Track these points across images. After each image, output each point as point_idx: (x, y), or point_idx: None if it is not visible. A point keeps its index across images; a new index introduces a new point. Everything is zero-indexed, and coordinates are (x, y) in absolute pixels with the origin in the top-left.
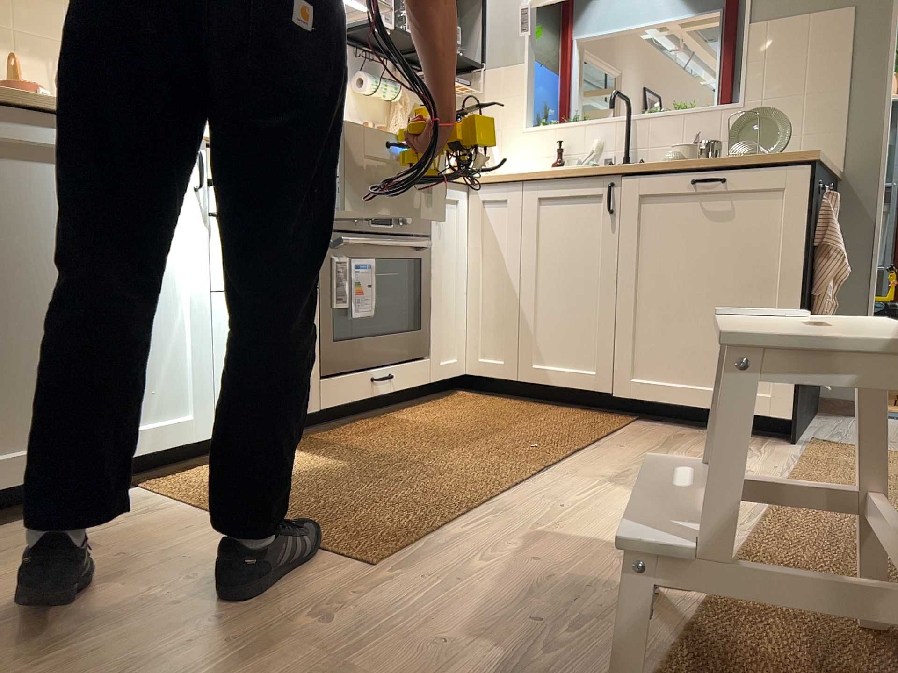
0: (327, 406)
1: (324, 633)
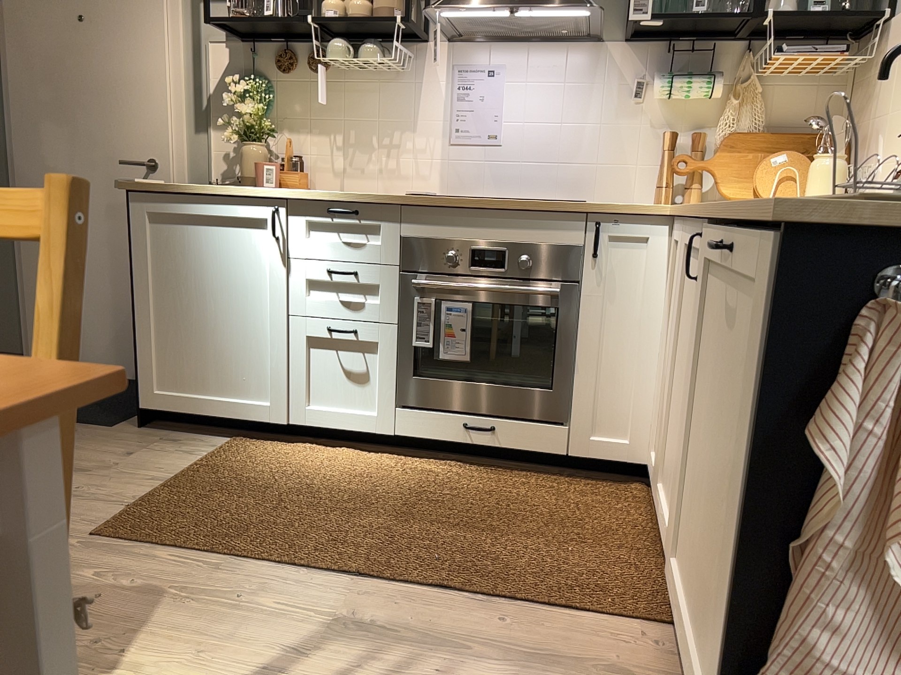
0: (402, 434)
1: None
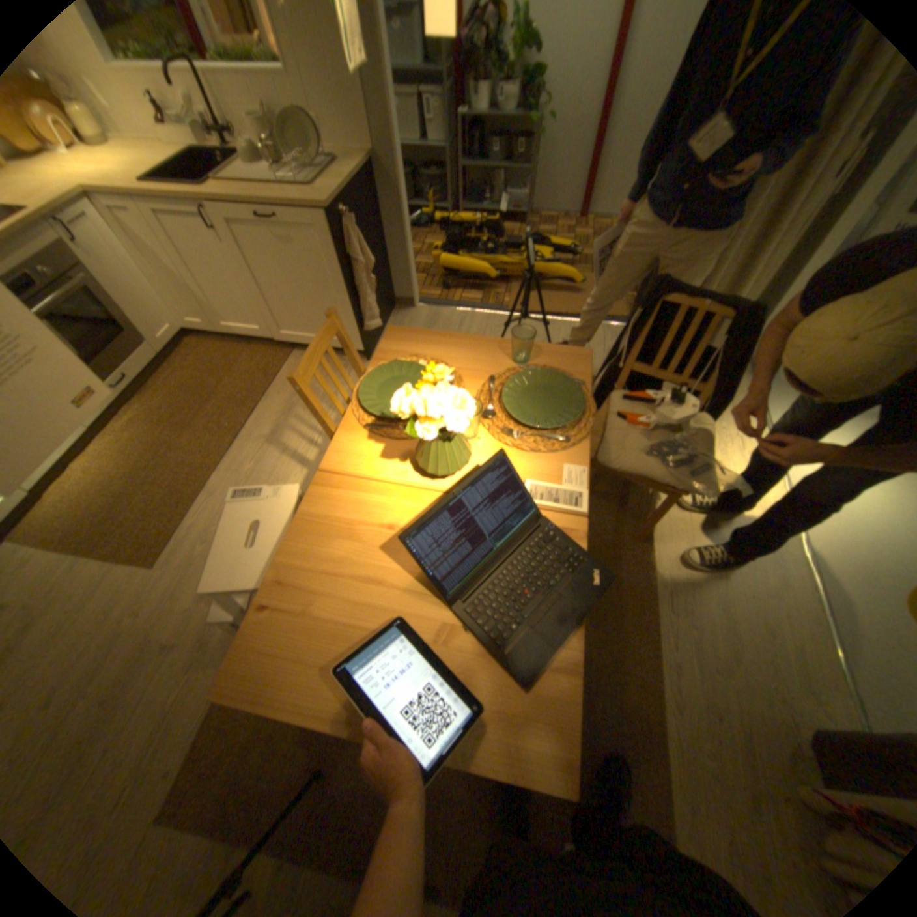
0: (90, 423)
1: (135, 620)
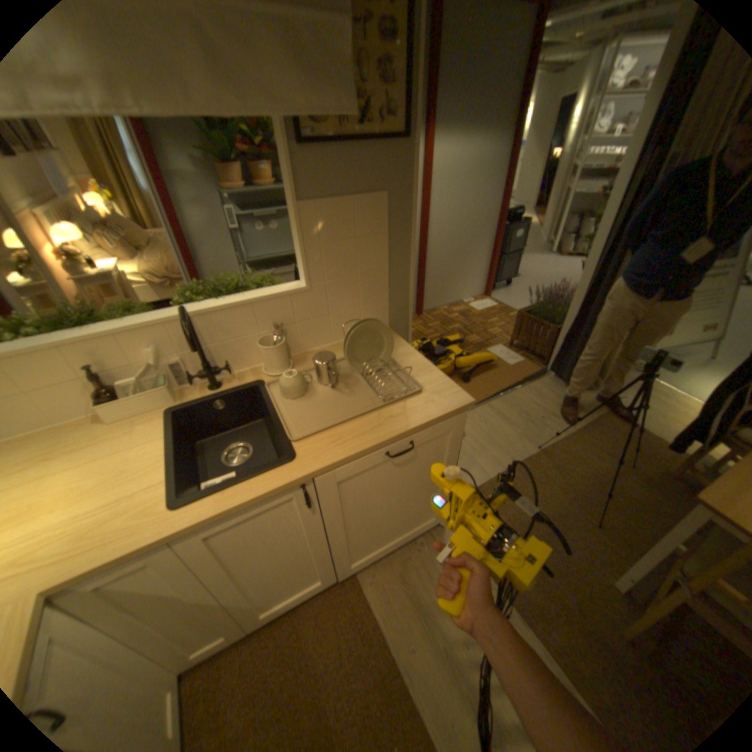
0: None
1: None
